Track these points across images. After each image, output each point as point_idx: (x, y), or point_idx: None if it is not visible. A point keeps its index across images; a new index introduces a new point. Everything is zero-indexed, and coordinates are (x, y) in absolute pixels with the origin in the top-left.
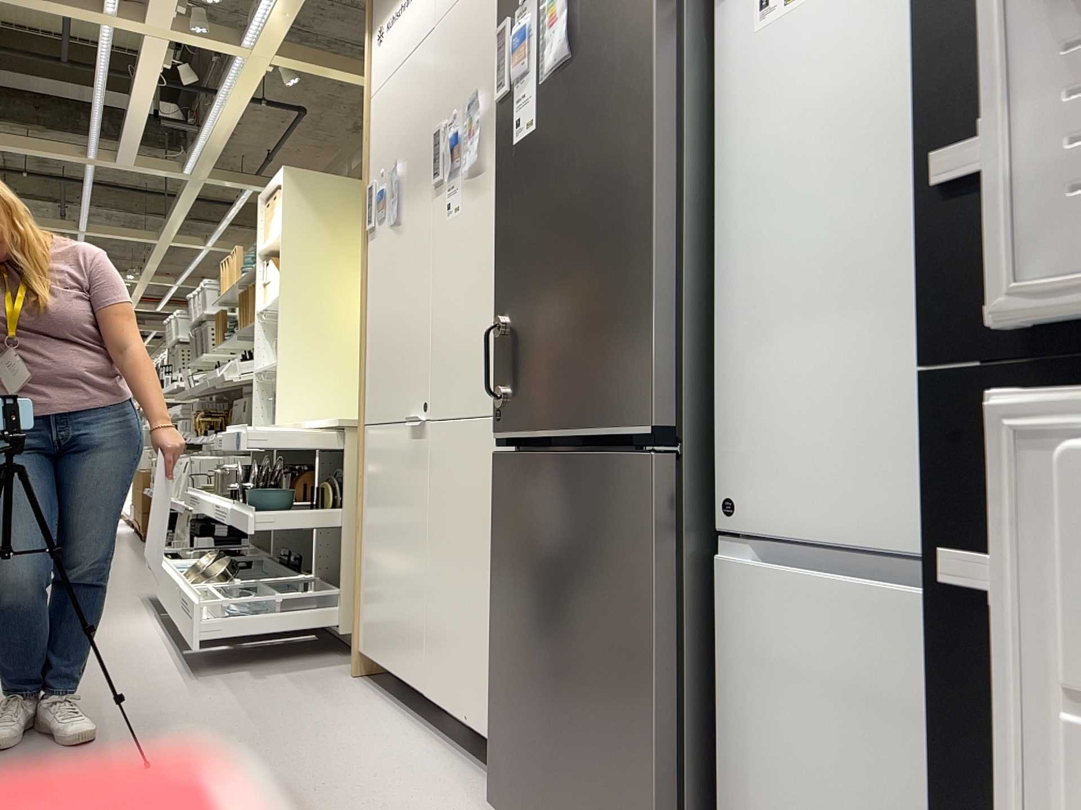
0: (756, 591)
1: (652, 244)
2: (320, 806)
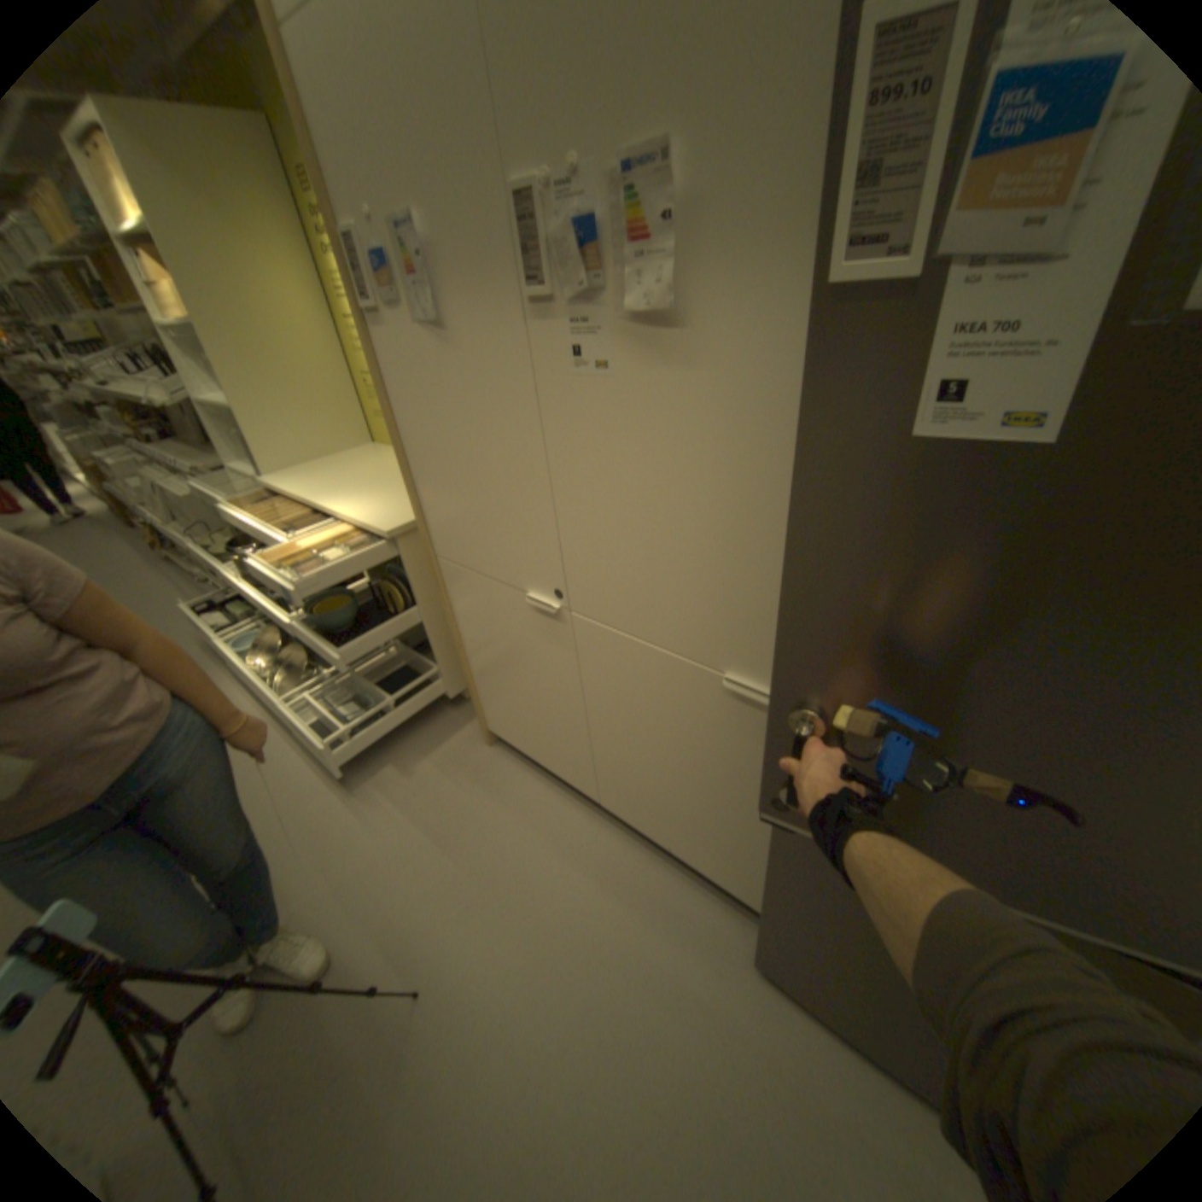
0: None
1: None
2: (606, 995)
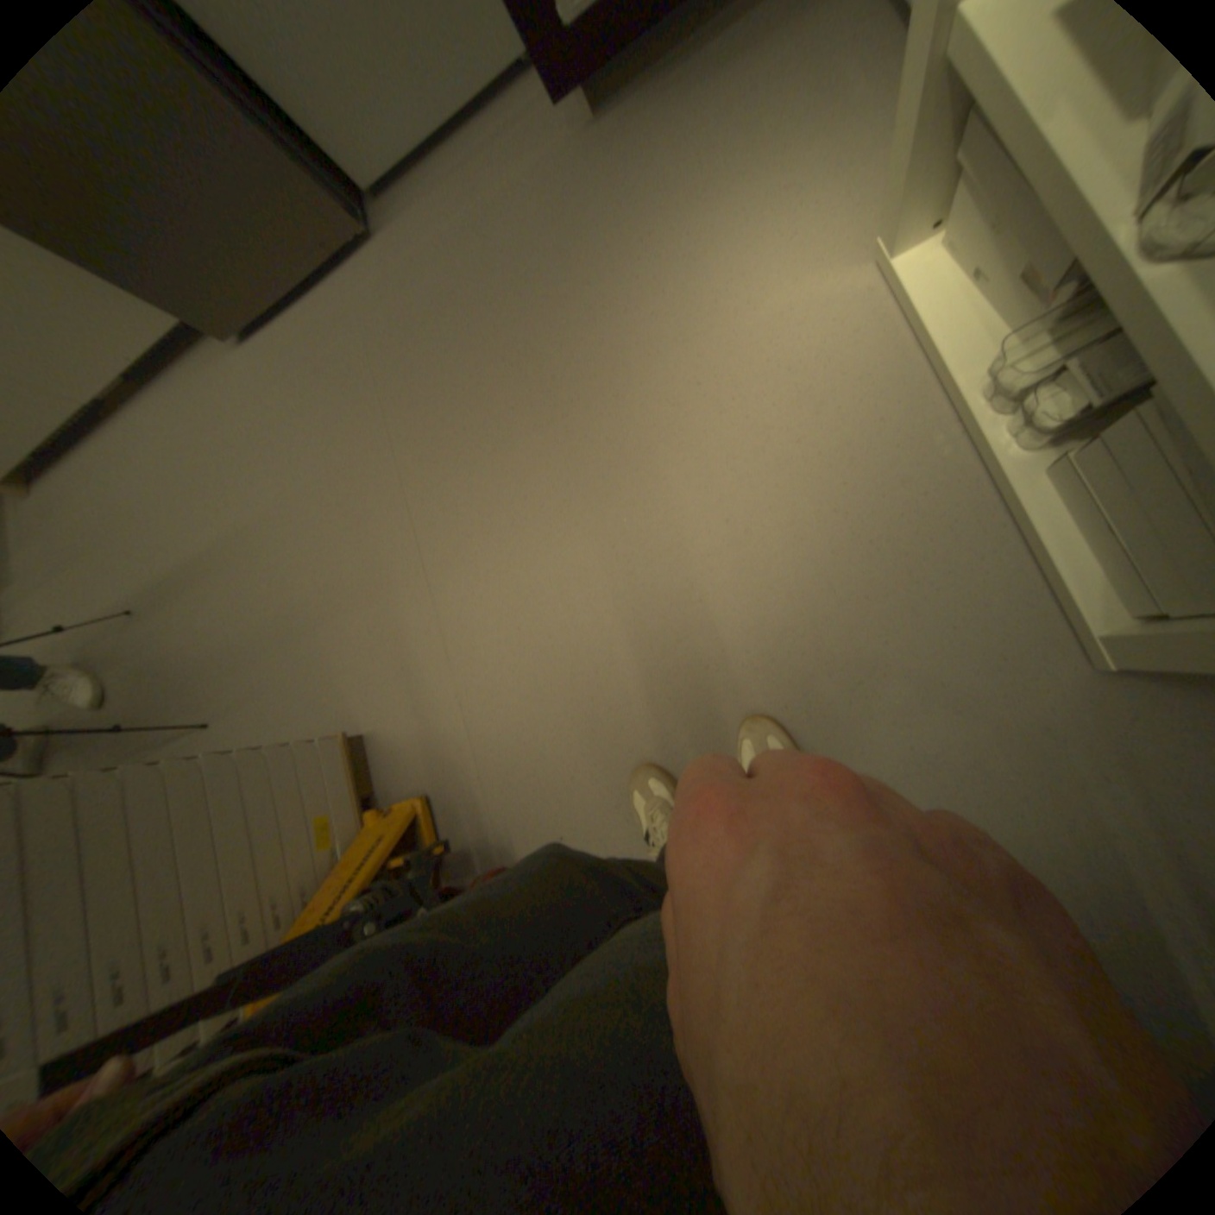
0: None
1: None
2: (195, 468)
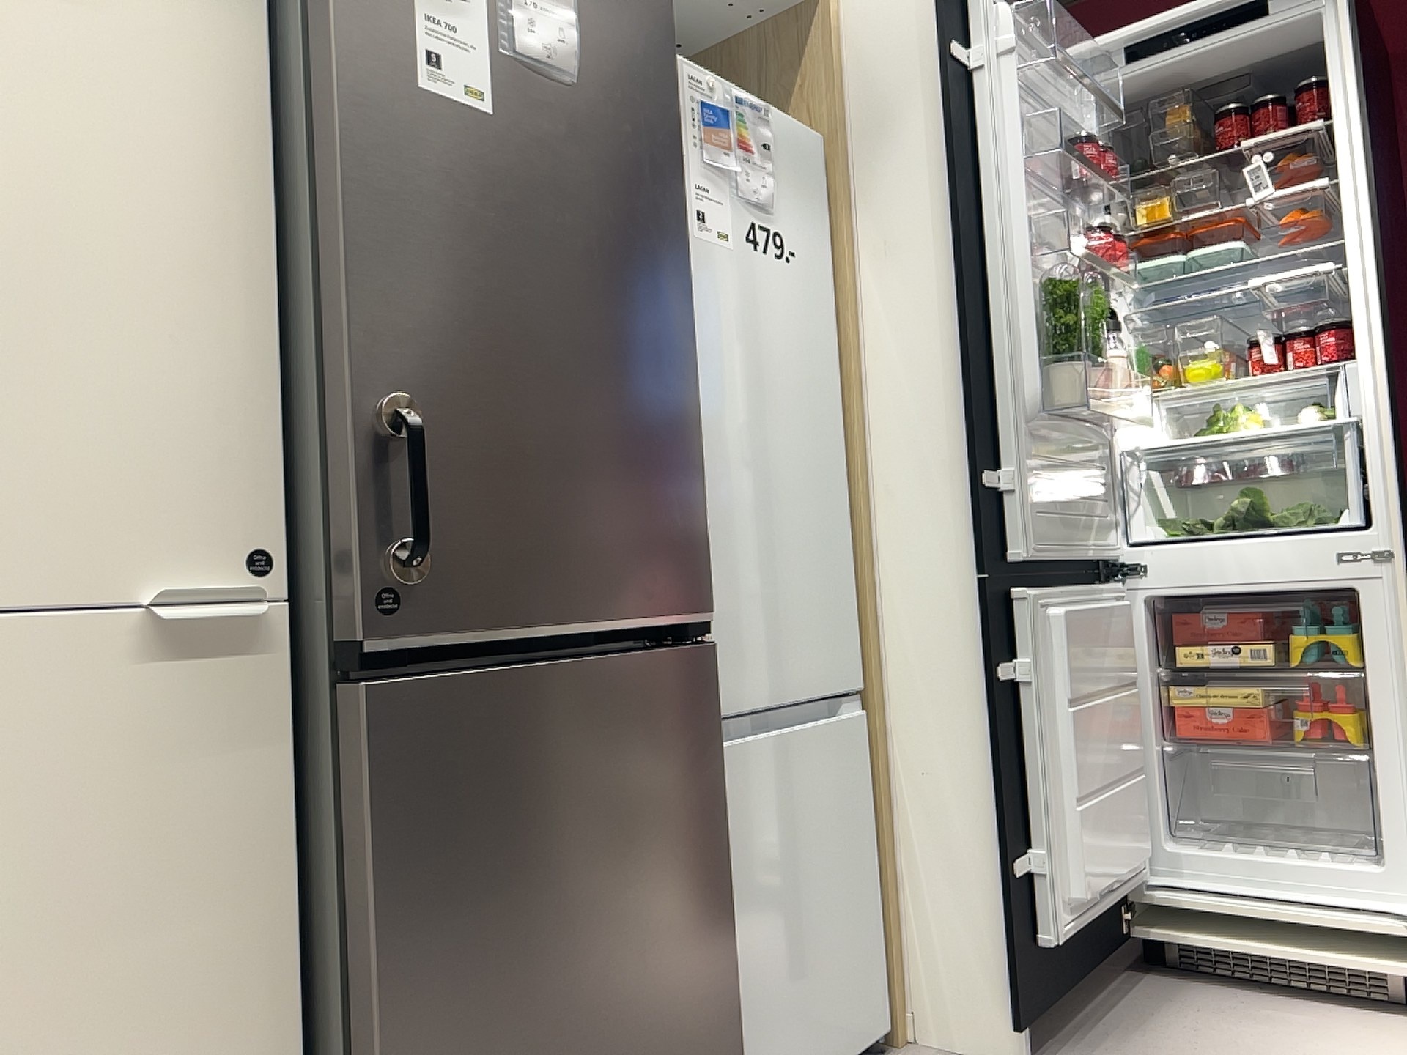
0: (723, 766)
1: (696, 406)
2: None
